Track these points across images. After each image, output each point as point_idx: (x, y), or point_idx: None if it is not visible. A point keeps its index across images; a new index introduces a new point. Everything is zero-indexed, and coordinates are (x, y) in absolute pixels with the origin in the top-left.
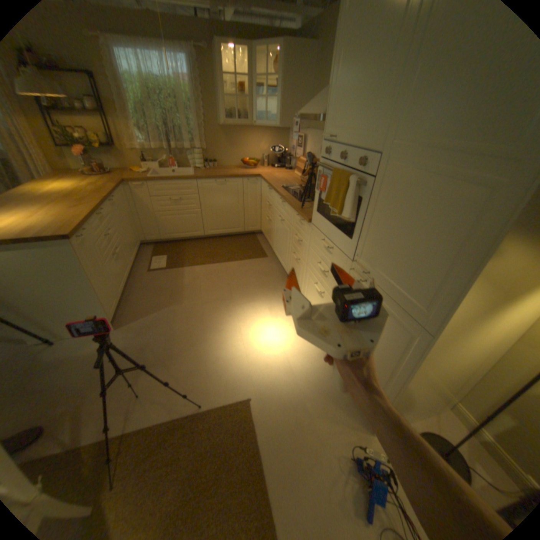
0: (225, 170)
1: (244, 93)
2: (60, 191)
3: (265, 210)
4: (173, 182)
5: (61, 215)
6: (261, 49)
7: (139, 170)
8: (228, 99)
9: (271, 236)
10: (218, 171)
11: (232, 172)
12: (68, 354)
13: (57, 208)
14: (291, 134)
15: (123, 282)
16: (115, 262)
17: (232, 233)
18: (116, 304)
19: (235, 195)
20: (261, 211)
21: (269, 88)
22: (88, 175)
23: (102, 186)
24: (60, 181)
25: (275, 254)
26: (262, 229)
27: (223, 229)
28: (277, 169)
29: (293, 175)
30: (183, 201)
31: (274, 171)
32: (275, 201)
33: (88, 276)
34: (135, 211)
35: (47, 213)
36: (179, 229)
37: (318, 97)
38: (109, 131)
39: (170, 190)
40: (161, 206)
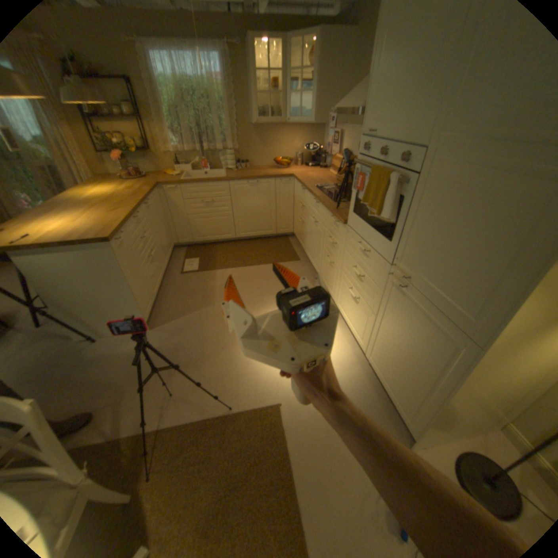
0: (257, 170)
1: (278, 88)
2: (101, 196)
3: (298, 211)
4: (206, 184)
5: (102, 219)
6: (296, 41)
7: (173, 173)
8: (262, 96)
9: (304, 238)
10: (250, 171)
11: (264, 172)
12: (108, 351)
13: (98, 212)
14: (327, 130)
15: (158, 283)
16: (151, 264)
17: (264, 235)
18: (152, 305)
19: (267, 196)
20: (293, 212)
21: (304, 82)
22: (126, 179)
23: (138, 190)
24: (101, 186)
25: (308, 257)
26: (295, 231)
27: (255, 231)
28: (311, 168)
29: (329, 174)
30: (215, 203)
31: (308, 170)
32: (309, 202)
33: (127, 277)
34: (169, 214)
35: (90, 217)
36: (211, 232)
37: (358, 89)
38: (145, 135)
39: (203, 192)
40: (194, 208)
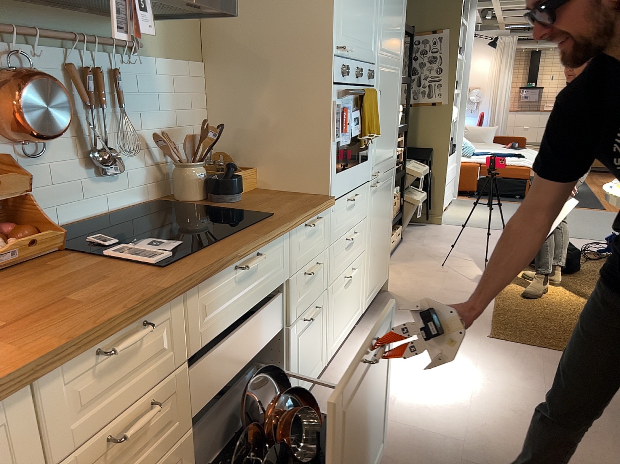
0: None
1: None
2: None
3: None
4: None
5: None
6: None
7: None
8: None
9: None
10: None
11: None
12: None
13: None
14: None
15: None
16: None
17: None
18: None
19: None
20: None
21: None
22: None
23: None
24: None
25: None
26: None
27: None
28: None
29: None
30: None
31: None
32: (193, 328)
33: None
34: None
35: None
36: None
37: None
38: None
39: None
40: None
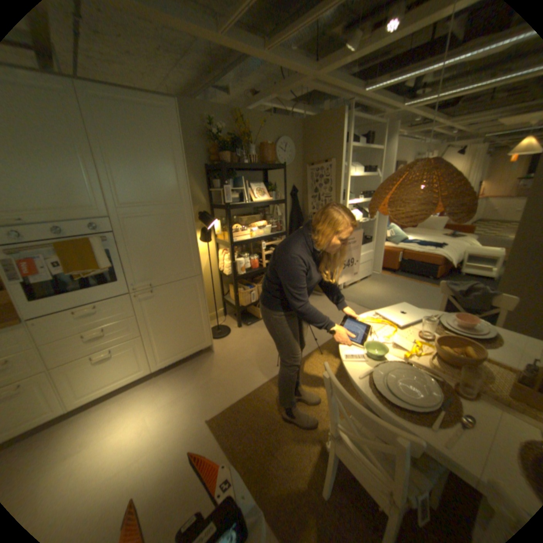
0: None
1: None
2: None
3: None
4: None
5: None
6: None
7: None
8: None
9: None
10: None
11: None
12: None
13: None
14: None
15: None
16: None
17: None
18: None
19: None
20: None
21: None
22: None
23: None
24: None
25: None
26: None
27: None
28: None
29: None
30: None
31: None
32: None
33: None
34: None
35: None
36: None
37: None
38: None
39: None
40: None
